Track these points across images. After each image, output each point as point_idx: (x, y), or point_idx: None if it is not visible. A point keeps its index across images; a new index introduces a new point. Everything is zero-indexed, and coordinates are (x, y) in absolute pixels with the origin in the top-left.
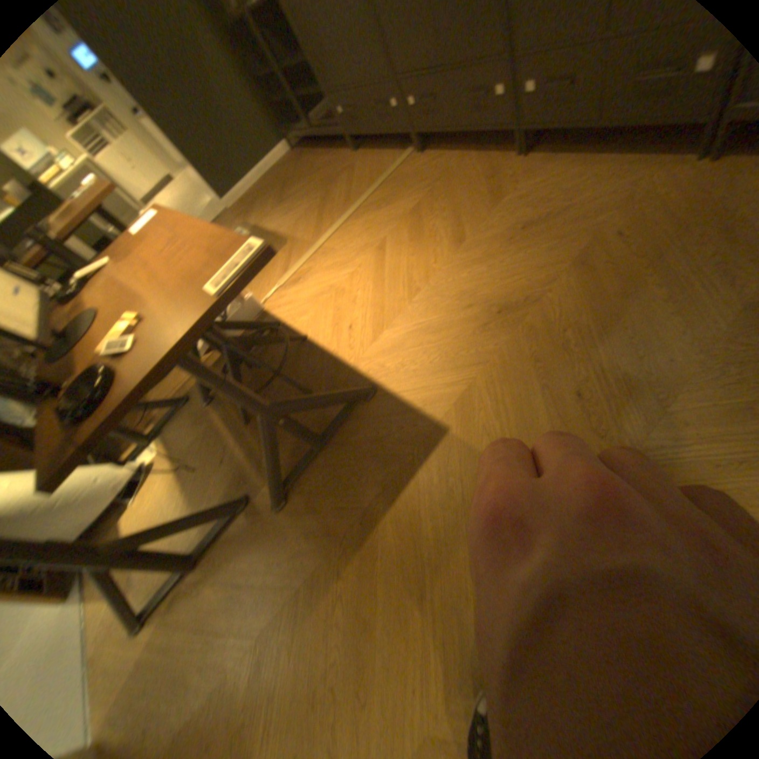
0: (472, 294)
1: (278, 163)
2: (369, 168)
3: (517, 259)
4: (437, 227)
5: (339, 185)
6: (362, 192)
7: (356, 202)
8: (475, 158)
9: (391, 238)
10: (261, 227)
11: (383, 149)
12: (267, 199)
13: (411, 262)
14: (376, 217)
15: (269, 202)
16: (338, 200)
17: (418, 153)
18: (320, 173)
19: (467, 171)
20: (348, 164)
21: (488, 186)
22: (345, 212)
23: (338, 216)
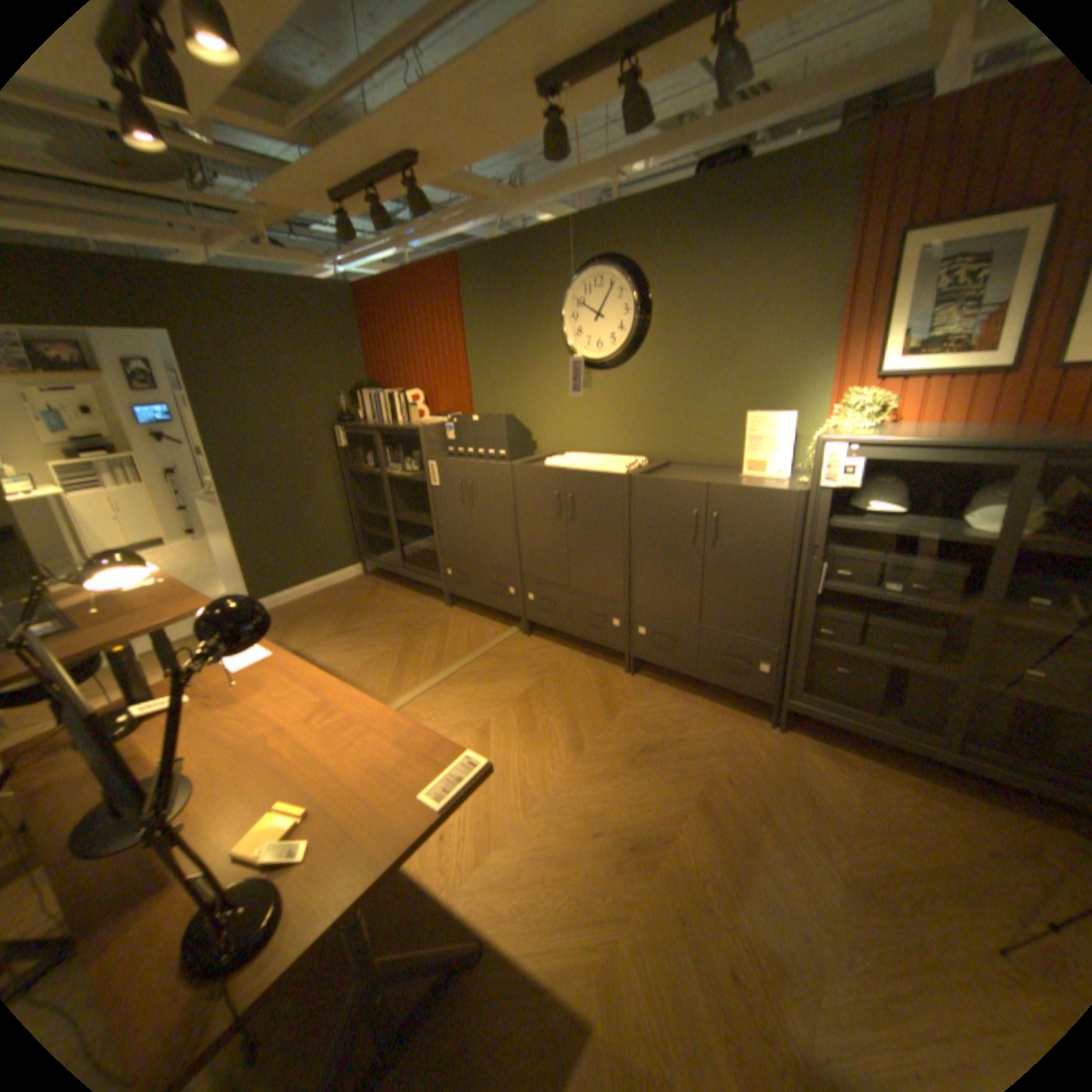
0: (598, 819)
1: (345, 583)
2: (467, 630)
3: (640, 785)
4: (551, 724)
5: (428, 638)
6: (459, 656)
7: (452, 666)
8: (584, 661)
9: (497, 722)
10: (309, 656)
11: (484, 616)
12: (323, 621)
13: (523, 760)
14: (476, 691)
15: (327, 626)
16: (427, 655)
17: (524, 635)
18: (403, 616)
19: (577, 671)
20: (441, 618)
21: (600, 695)
22: (437, 674)
23: (426, 675)
